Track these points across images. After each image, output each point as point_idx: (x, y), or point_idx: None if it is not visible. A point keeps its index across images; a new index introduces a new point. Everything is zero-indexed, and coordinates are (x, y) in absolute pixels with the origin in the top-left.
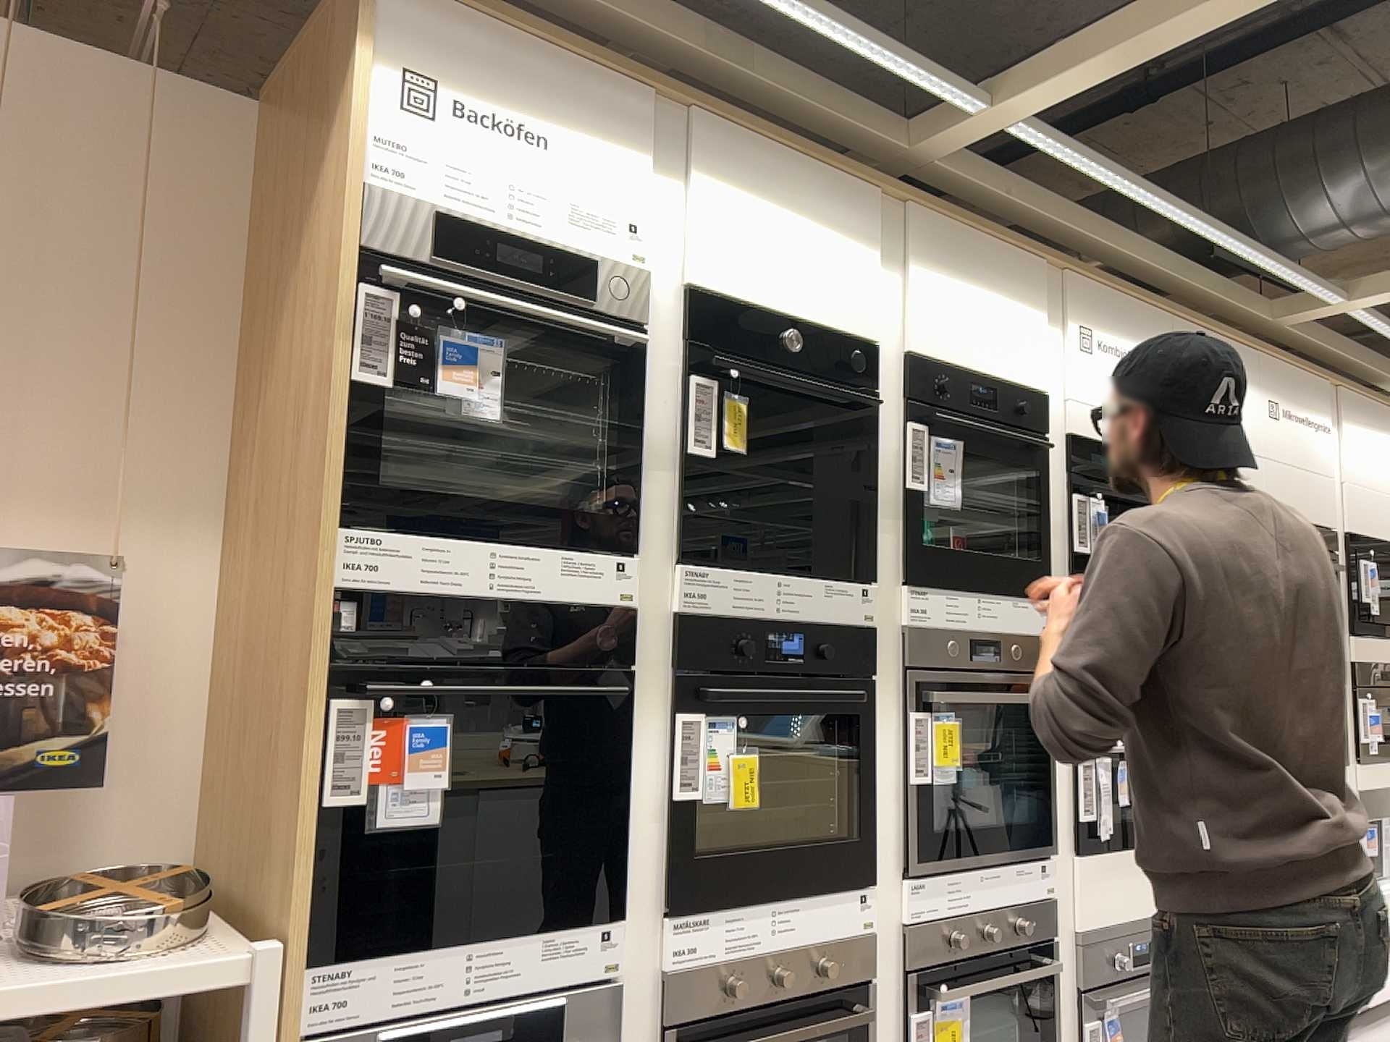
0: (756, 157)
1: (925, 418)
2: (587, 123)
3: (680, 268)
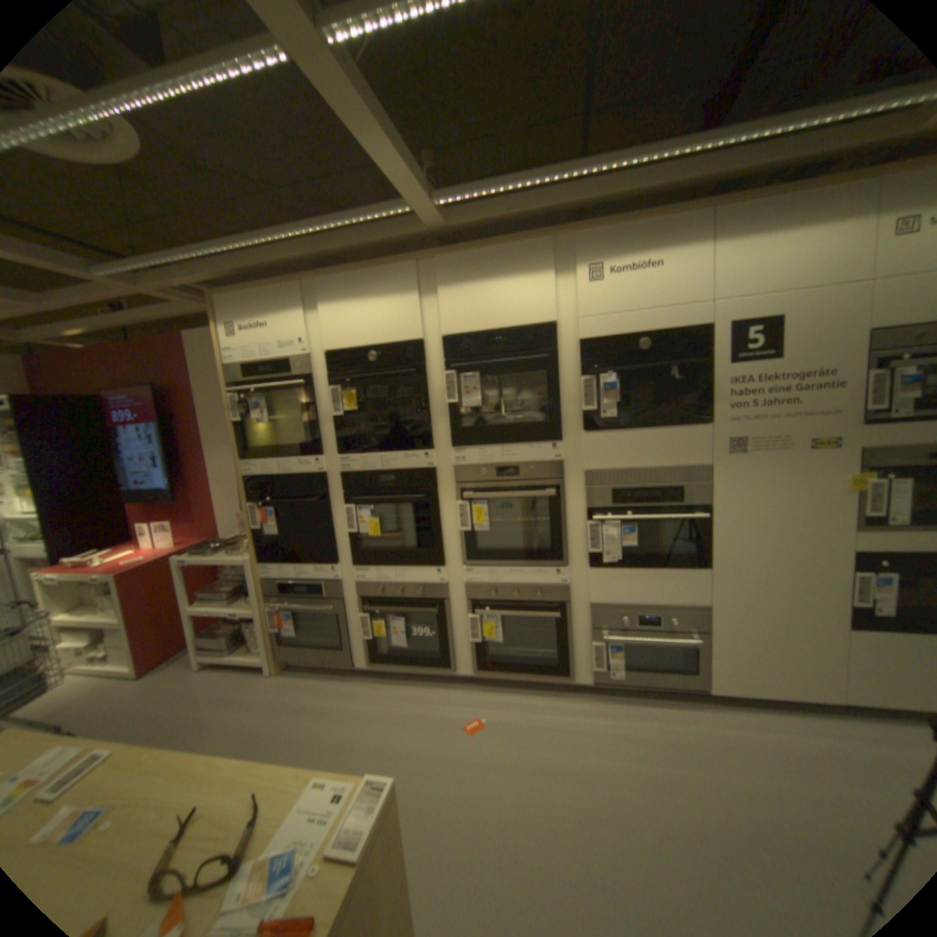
0: (344, 275)
1: (453, 367)
2: (272, 303)
3: (321, 343)
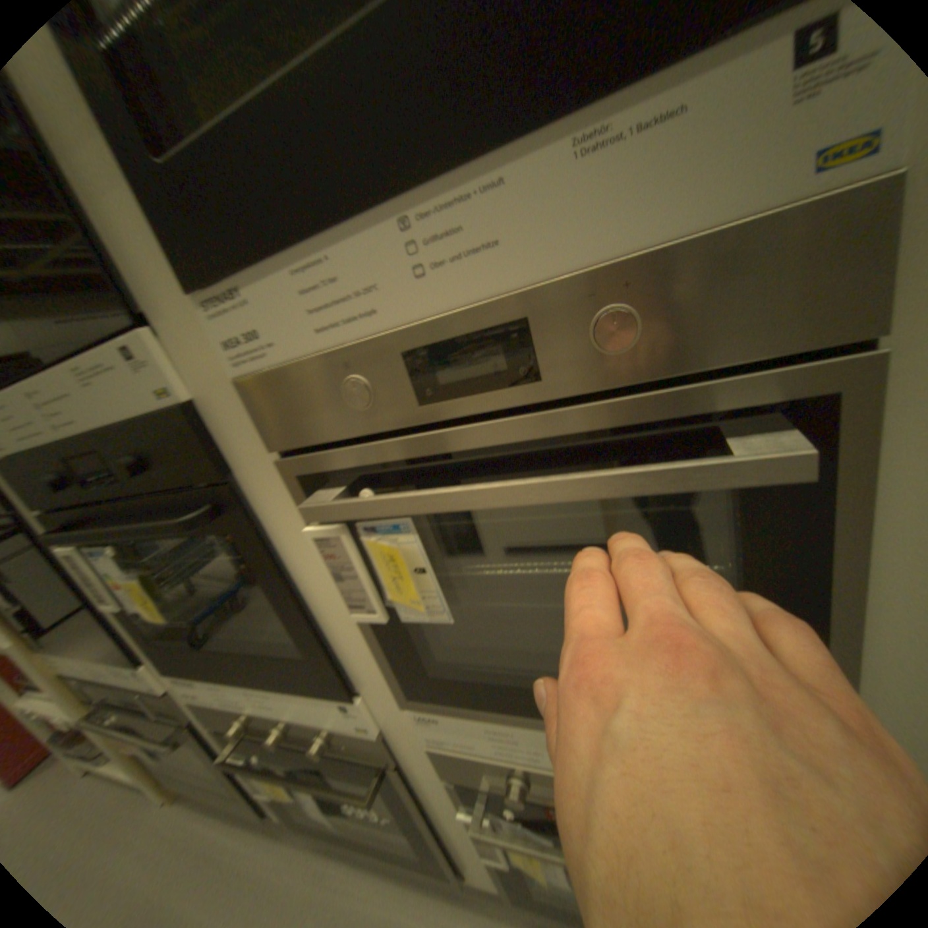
0: None
1: None
2: None
3: None
